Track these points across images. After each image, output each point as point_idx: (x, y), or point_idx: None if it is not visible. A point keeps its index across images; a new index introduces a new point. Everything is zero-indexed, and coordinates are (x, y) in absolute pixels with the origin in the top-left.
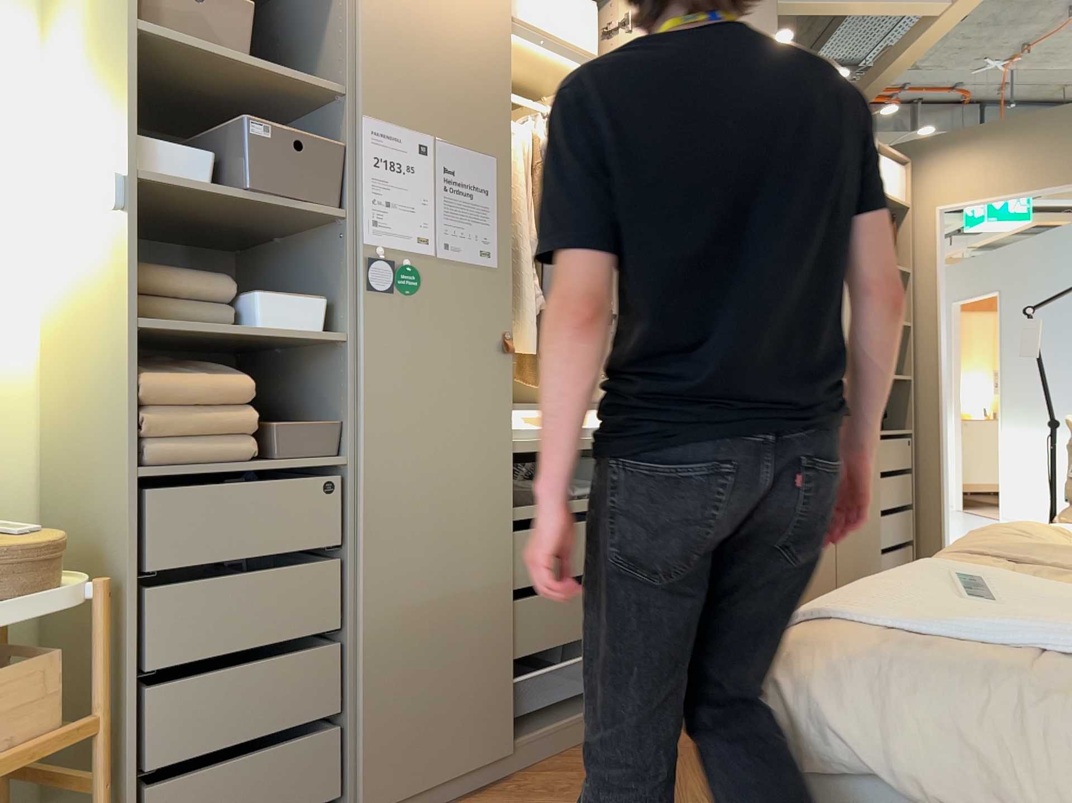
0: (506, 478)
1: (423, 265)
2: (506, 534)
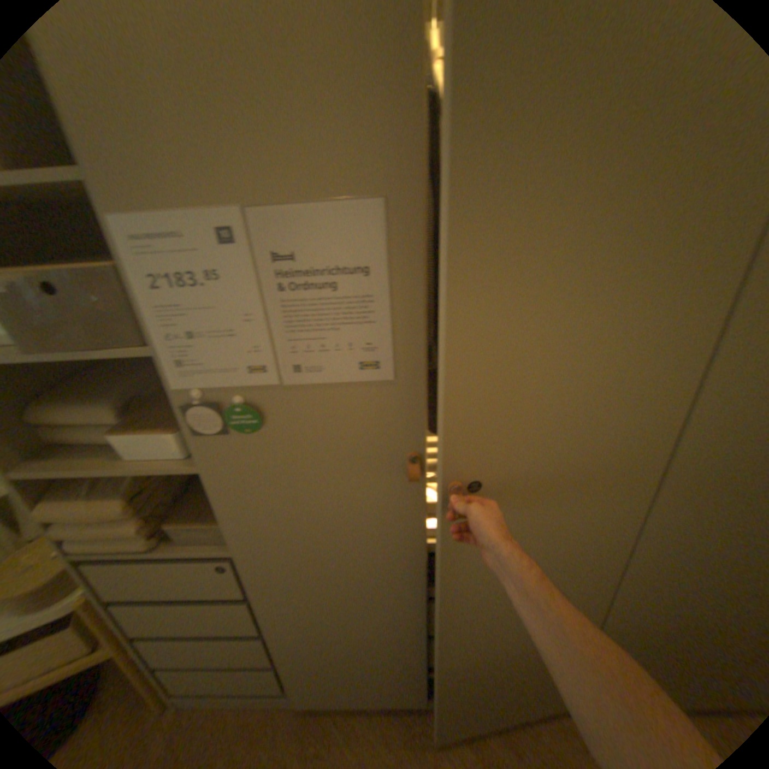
0: (416, 575)
1: (266, 398)
2: (417, 609)
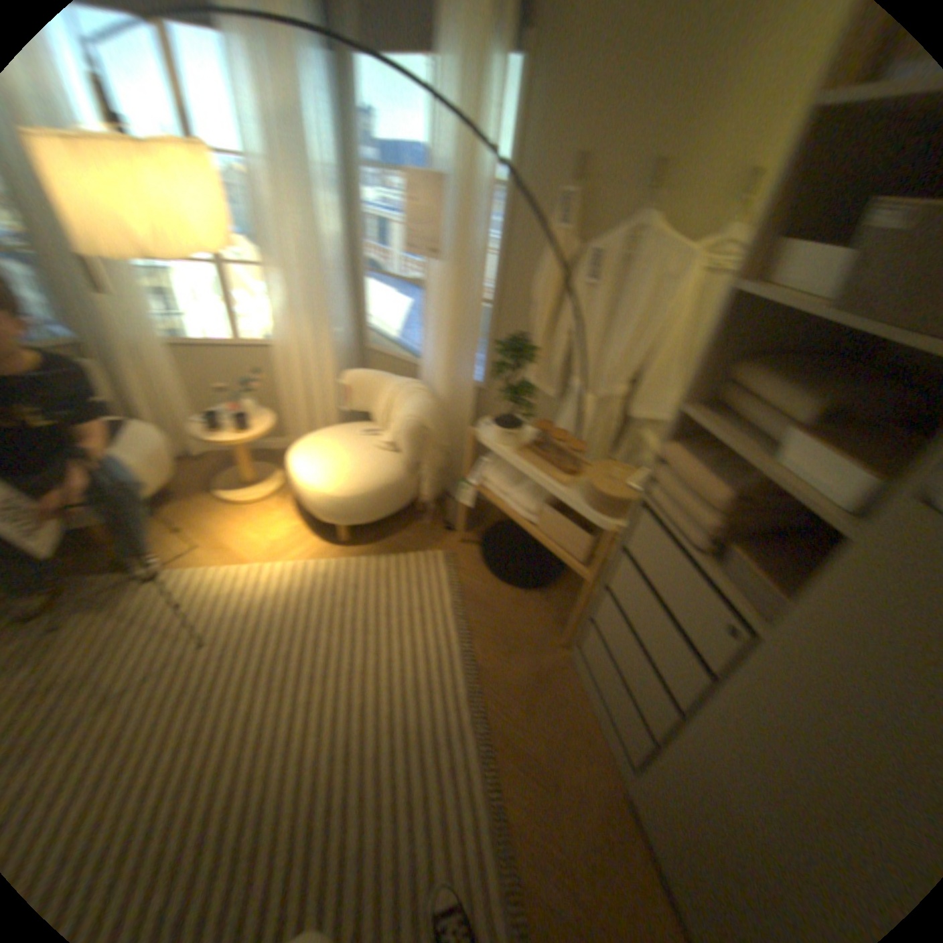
0: None
1: None
2: None
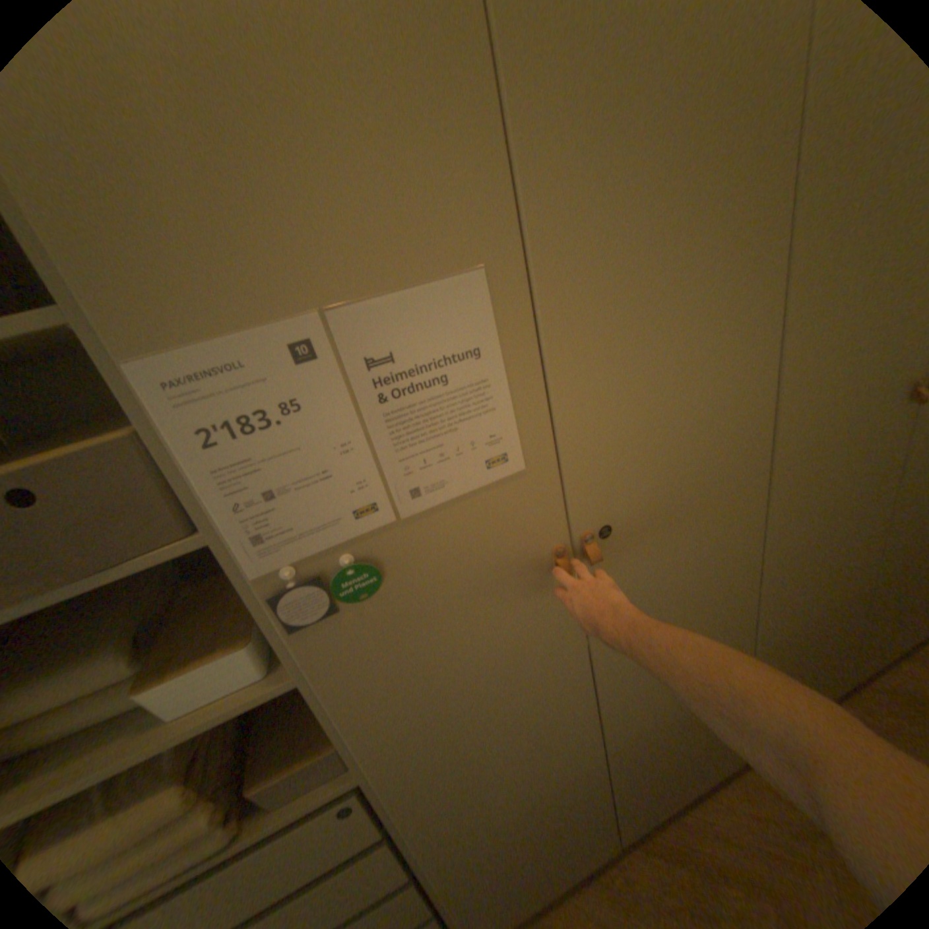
0: (583, 689)
1: (382, 542)
2: (590, 730)
